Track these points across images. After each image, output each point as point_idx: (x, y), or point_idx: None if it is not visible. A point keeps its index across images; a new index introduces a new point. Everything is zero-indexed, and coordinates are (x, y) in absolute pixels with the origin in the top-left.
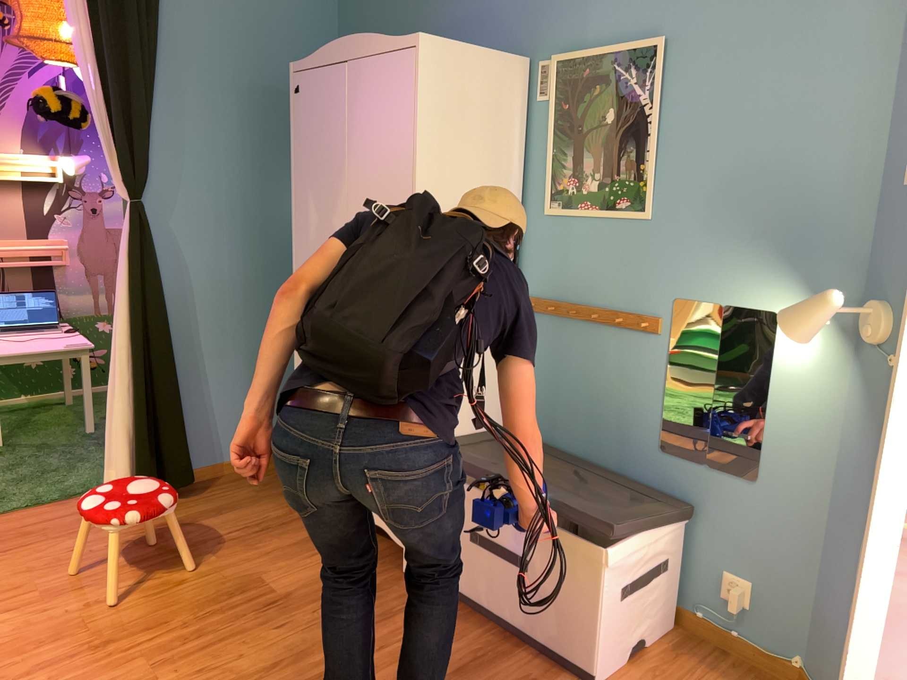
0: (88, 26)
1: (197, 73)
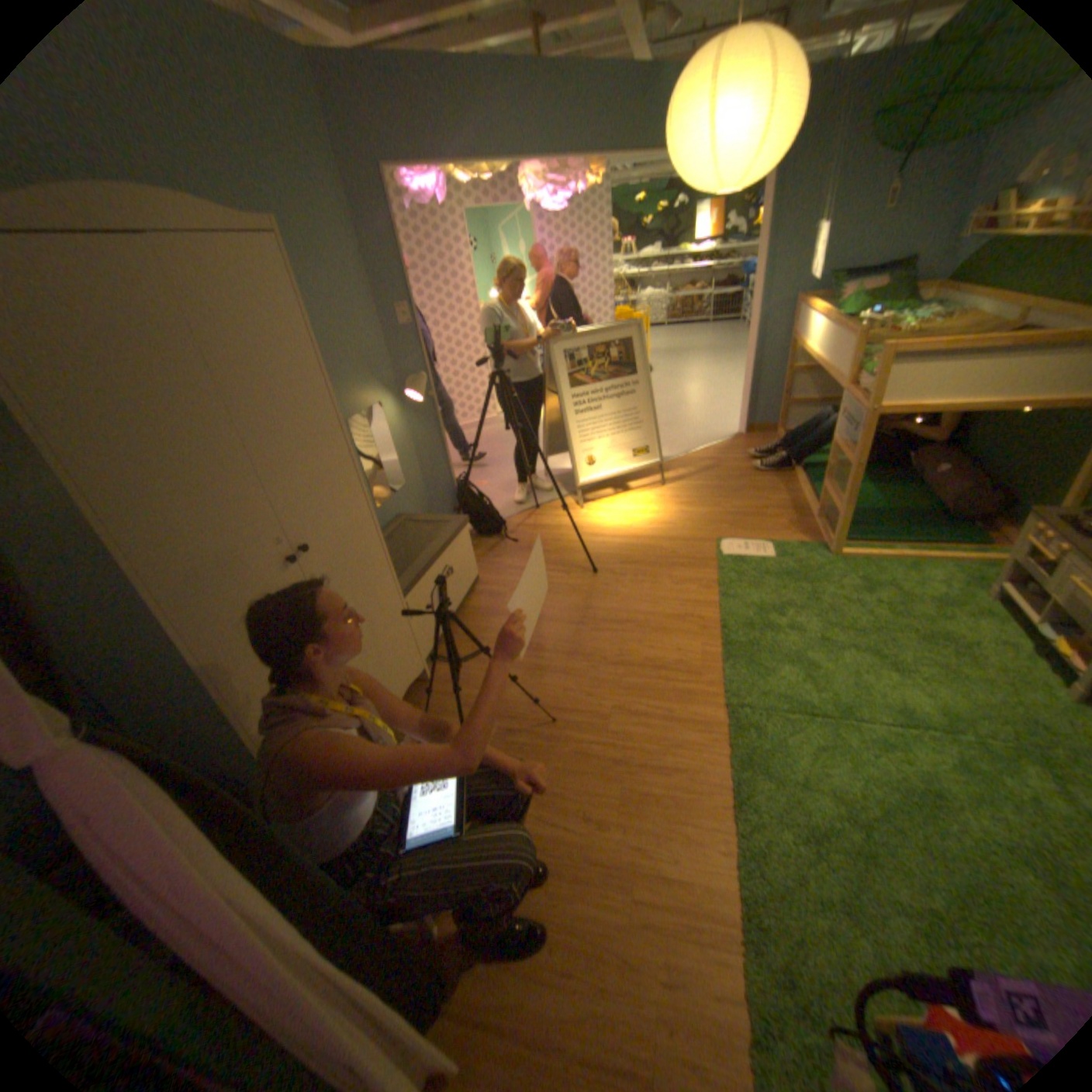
0: None
1: None
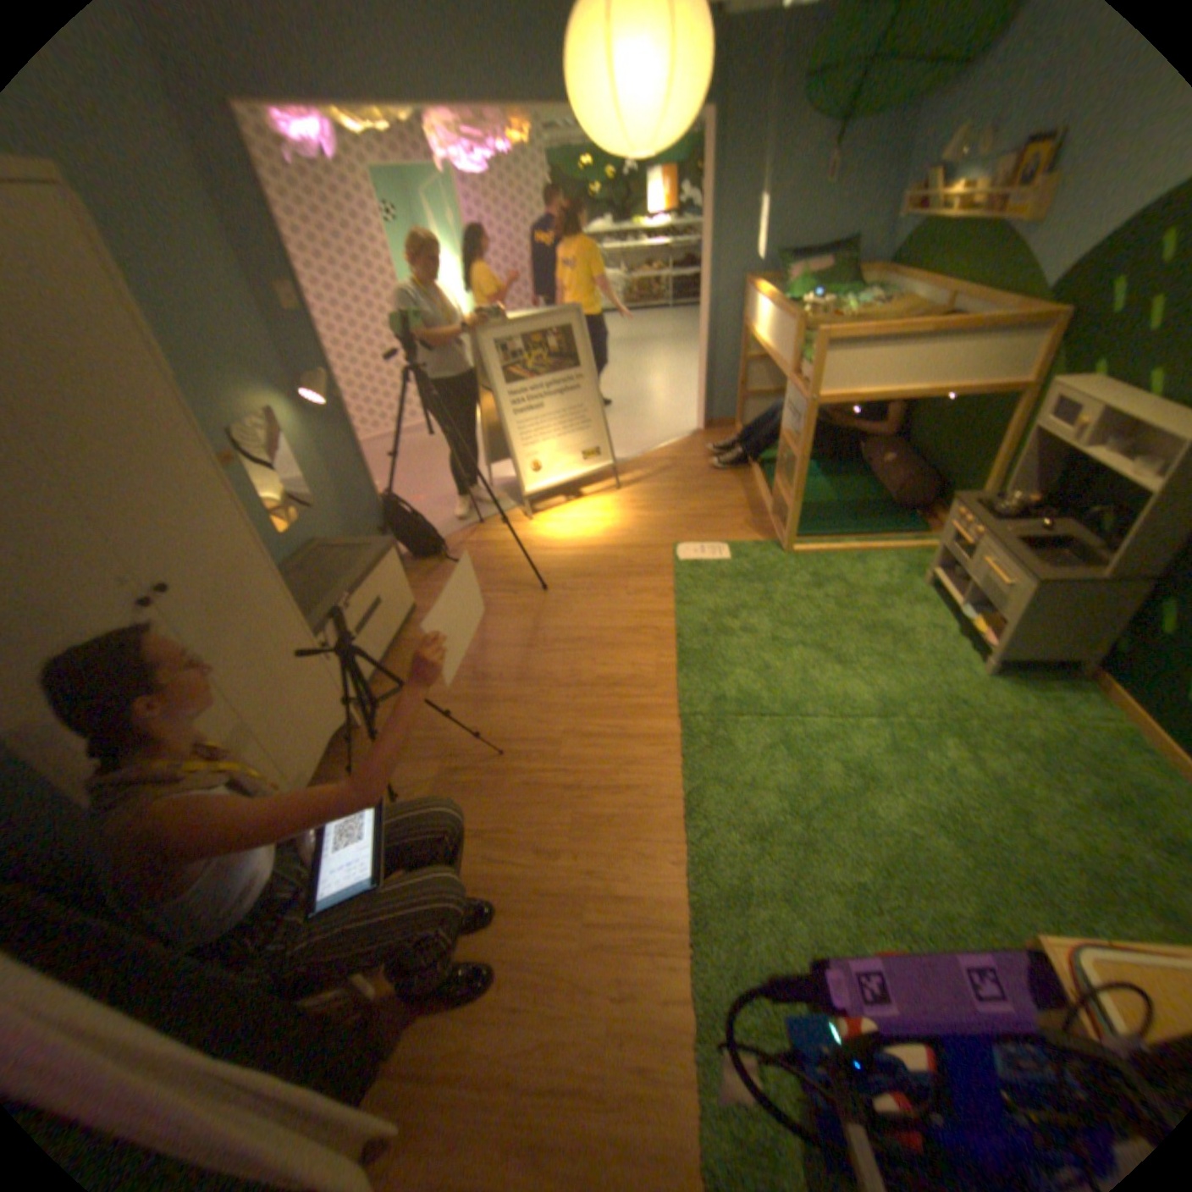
0: None
1: None
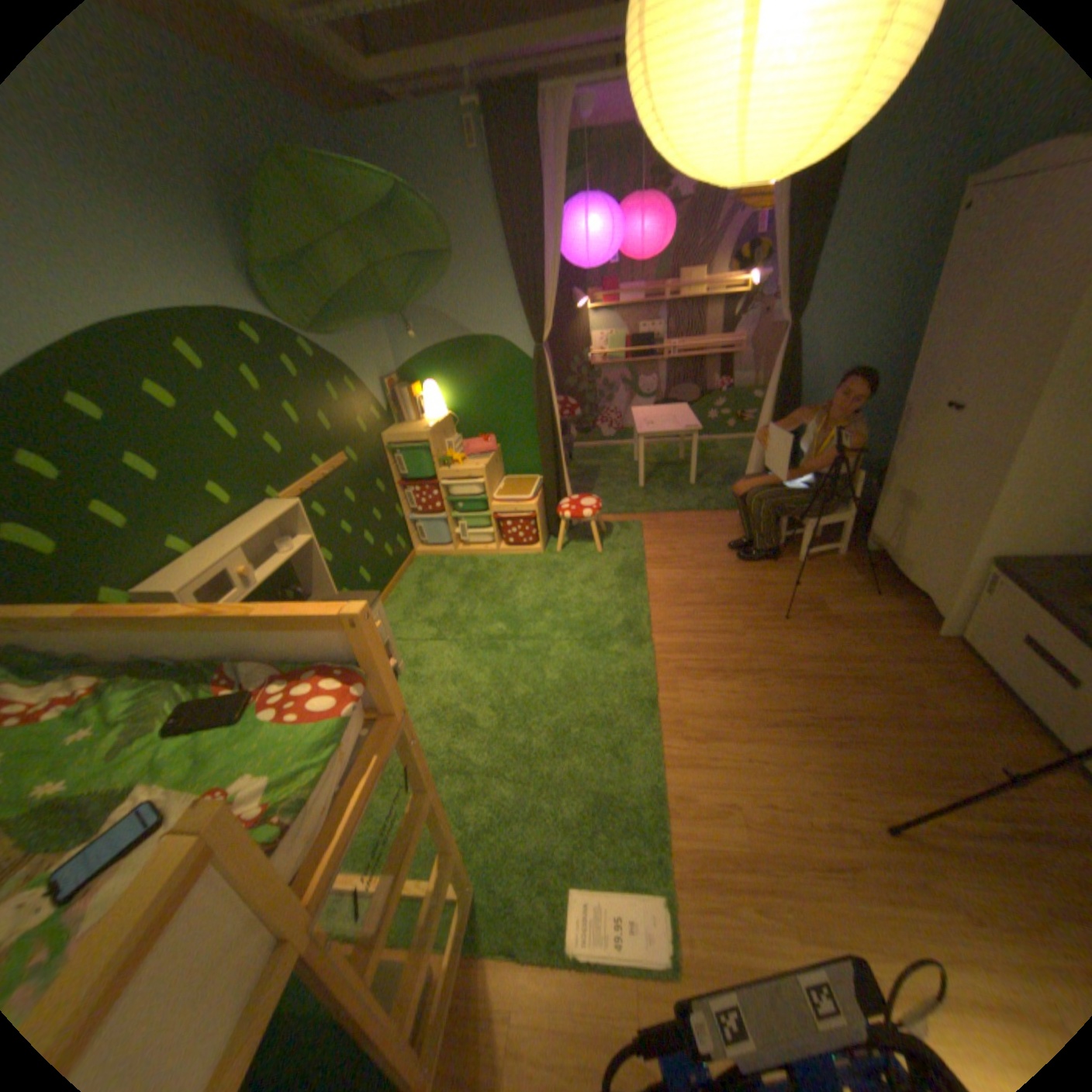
0: (785, 190)
1: (867, 203)
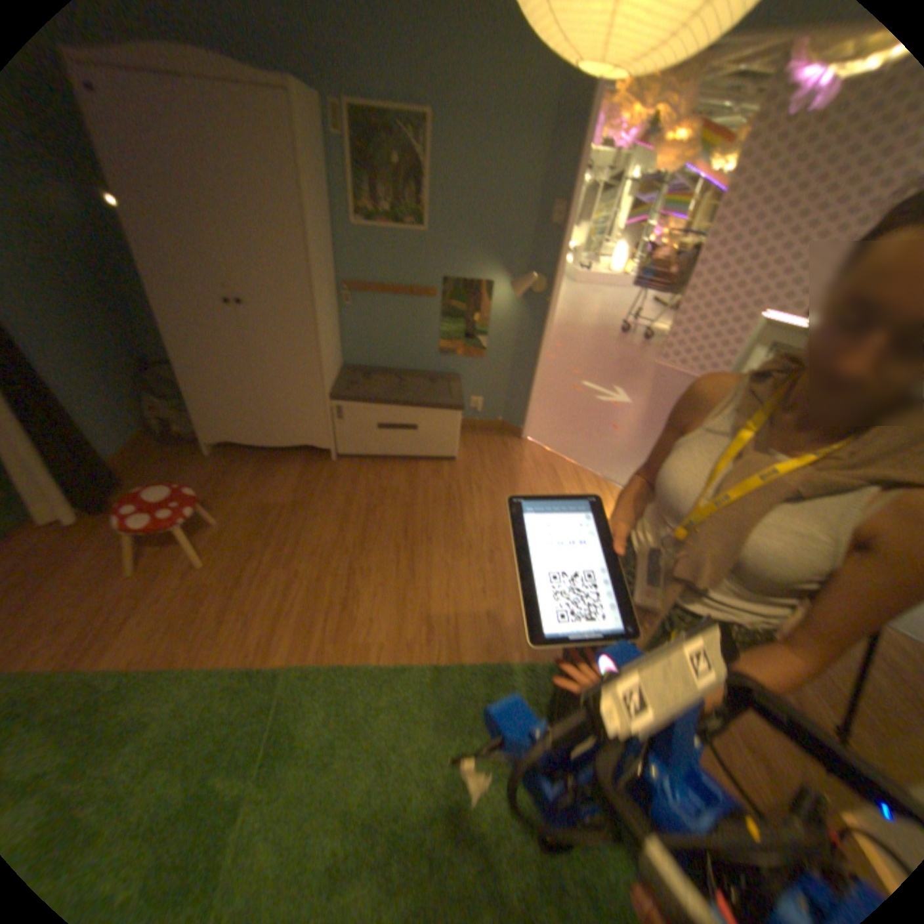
0: None
1: None
